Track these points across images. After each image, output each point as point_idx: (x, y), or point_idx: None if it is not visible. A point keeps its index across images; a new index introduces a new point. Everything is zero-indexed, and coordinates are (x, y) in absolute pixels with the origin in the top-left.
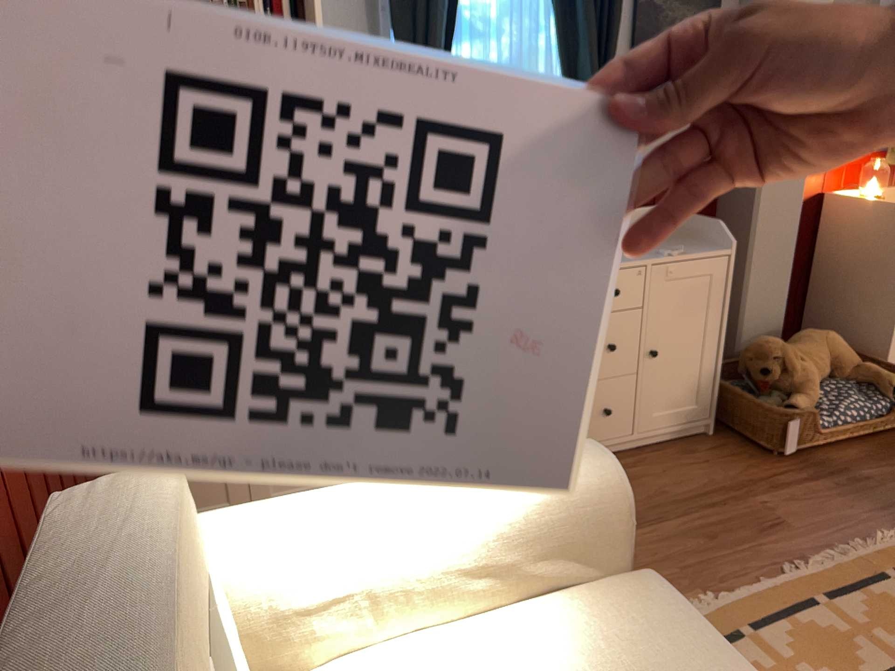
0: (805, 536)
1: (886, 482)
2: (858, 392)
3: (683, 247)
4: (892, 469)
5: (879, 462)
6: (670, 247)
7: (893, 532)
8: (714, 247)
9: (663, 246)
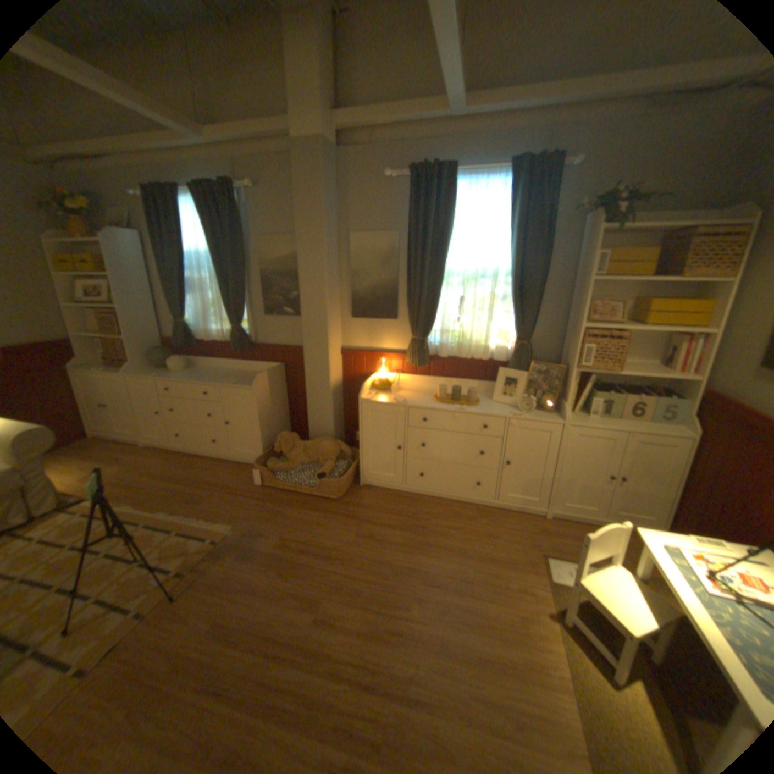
0: (192, 511)
1: (262, 512)
2: (310, 473)
3: (233, 383)
4: (278, 510)
5: (282, 506)
6: (238, 382)
7: (212, 526)
8: (252, 386)
9: (243, 381)
